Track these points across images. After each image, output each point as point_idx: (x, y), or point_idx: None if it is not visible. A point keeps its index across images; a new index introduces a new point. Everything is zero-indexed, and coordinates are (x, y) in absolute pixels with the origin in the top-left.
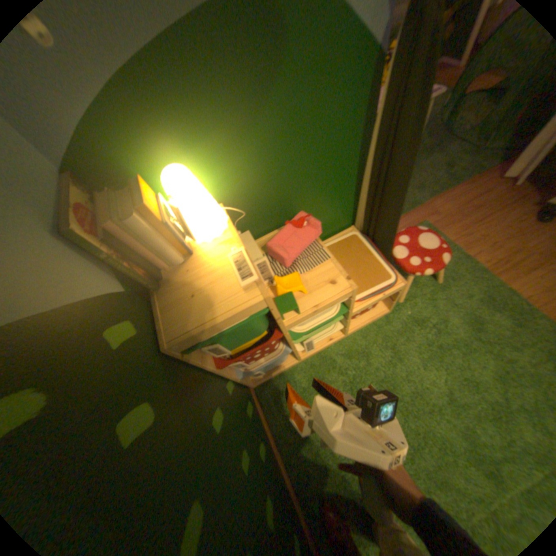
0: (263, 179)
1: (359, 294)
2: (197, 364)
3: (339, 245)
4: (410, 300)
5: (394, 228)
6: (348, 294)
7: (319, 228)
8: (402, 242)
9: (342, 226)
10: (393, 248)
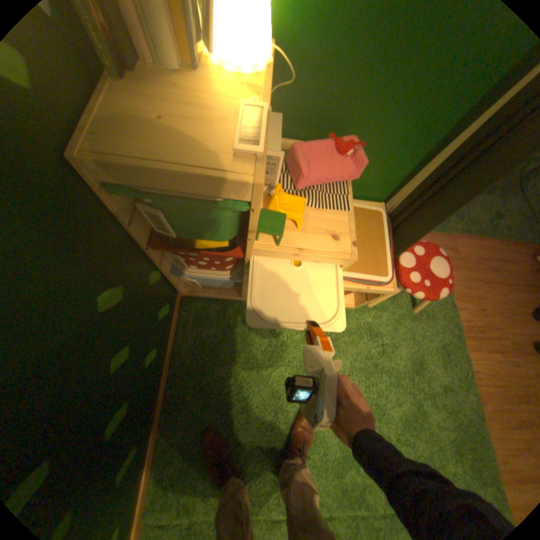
0: (345, 51)
1: (344, 272)
2: (122, 221)
3: (358, 212)
4: (378, 310)
5: (423, 232)
6: (341, 261)
7: (360, 170)
8: (416, 252)
9: (373, 197)
10: (405, 252)
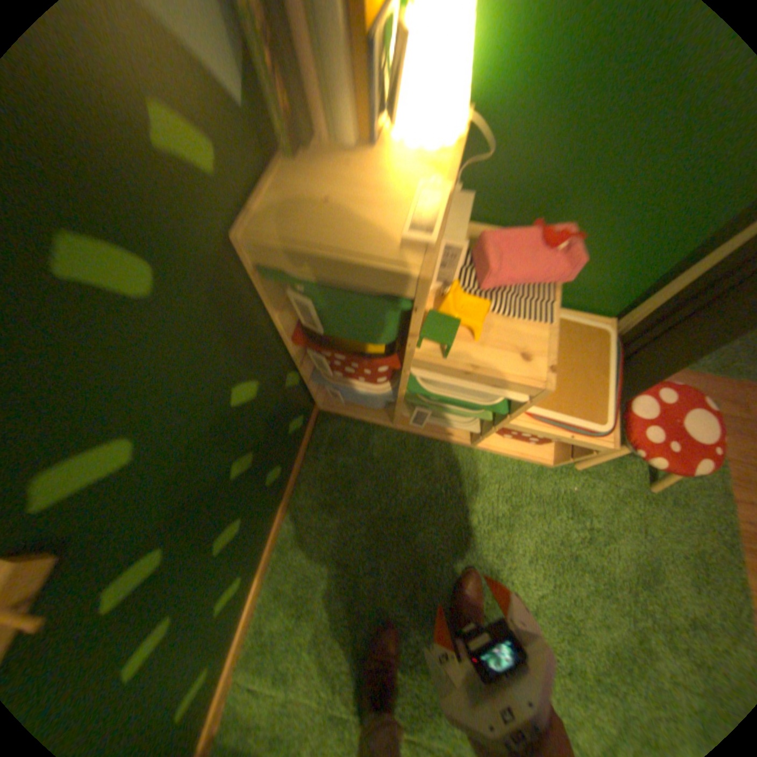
0: (567, 116)
1: (539, 409)
2: (269, 307)
3: (573, 328)
4: (591, 477)
5: (675, 368)
6: (531, 390)
7: (575, 270)
8: (662, 397)
9: (599, 309)
10: (642, 394)
